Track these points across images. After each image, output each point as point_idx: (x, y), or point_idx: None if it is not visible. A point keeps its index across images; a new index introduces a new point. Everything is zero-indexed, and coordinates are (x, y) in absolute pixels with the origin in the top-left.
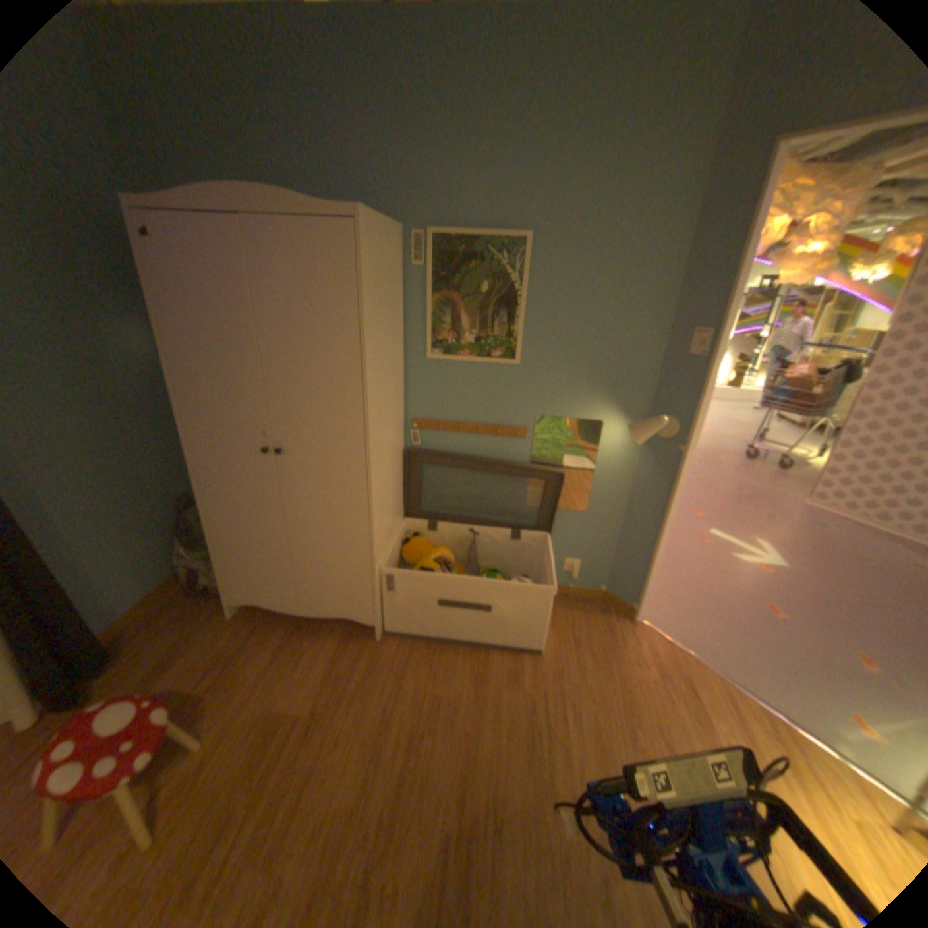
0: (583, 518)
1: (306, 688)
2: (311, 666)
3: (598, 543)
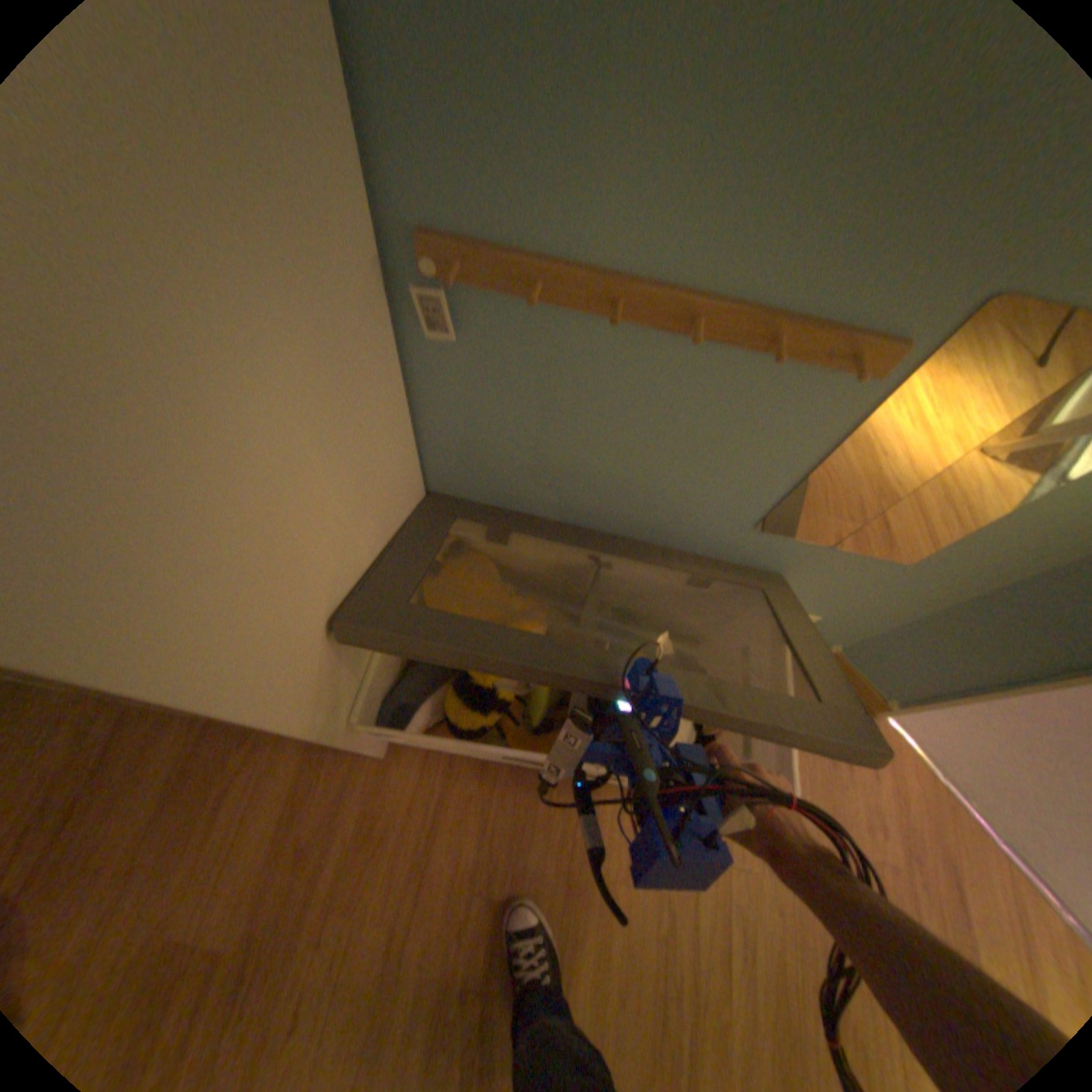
0: (895, 573)
1: (233, 879)
2: (243, 819)
3: (888, 608)
